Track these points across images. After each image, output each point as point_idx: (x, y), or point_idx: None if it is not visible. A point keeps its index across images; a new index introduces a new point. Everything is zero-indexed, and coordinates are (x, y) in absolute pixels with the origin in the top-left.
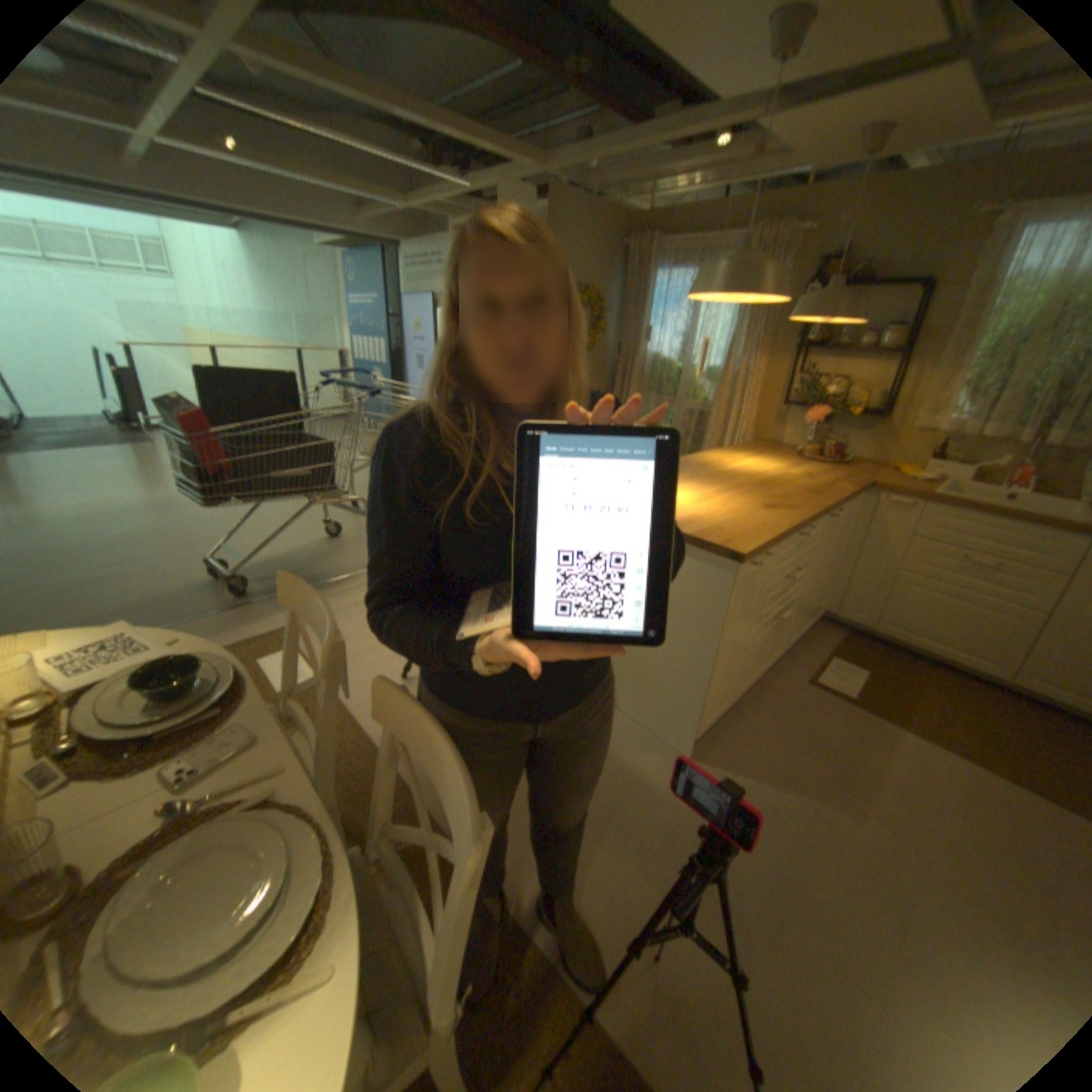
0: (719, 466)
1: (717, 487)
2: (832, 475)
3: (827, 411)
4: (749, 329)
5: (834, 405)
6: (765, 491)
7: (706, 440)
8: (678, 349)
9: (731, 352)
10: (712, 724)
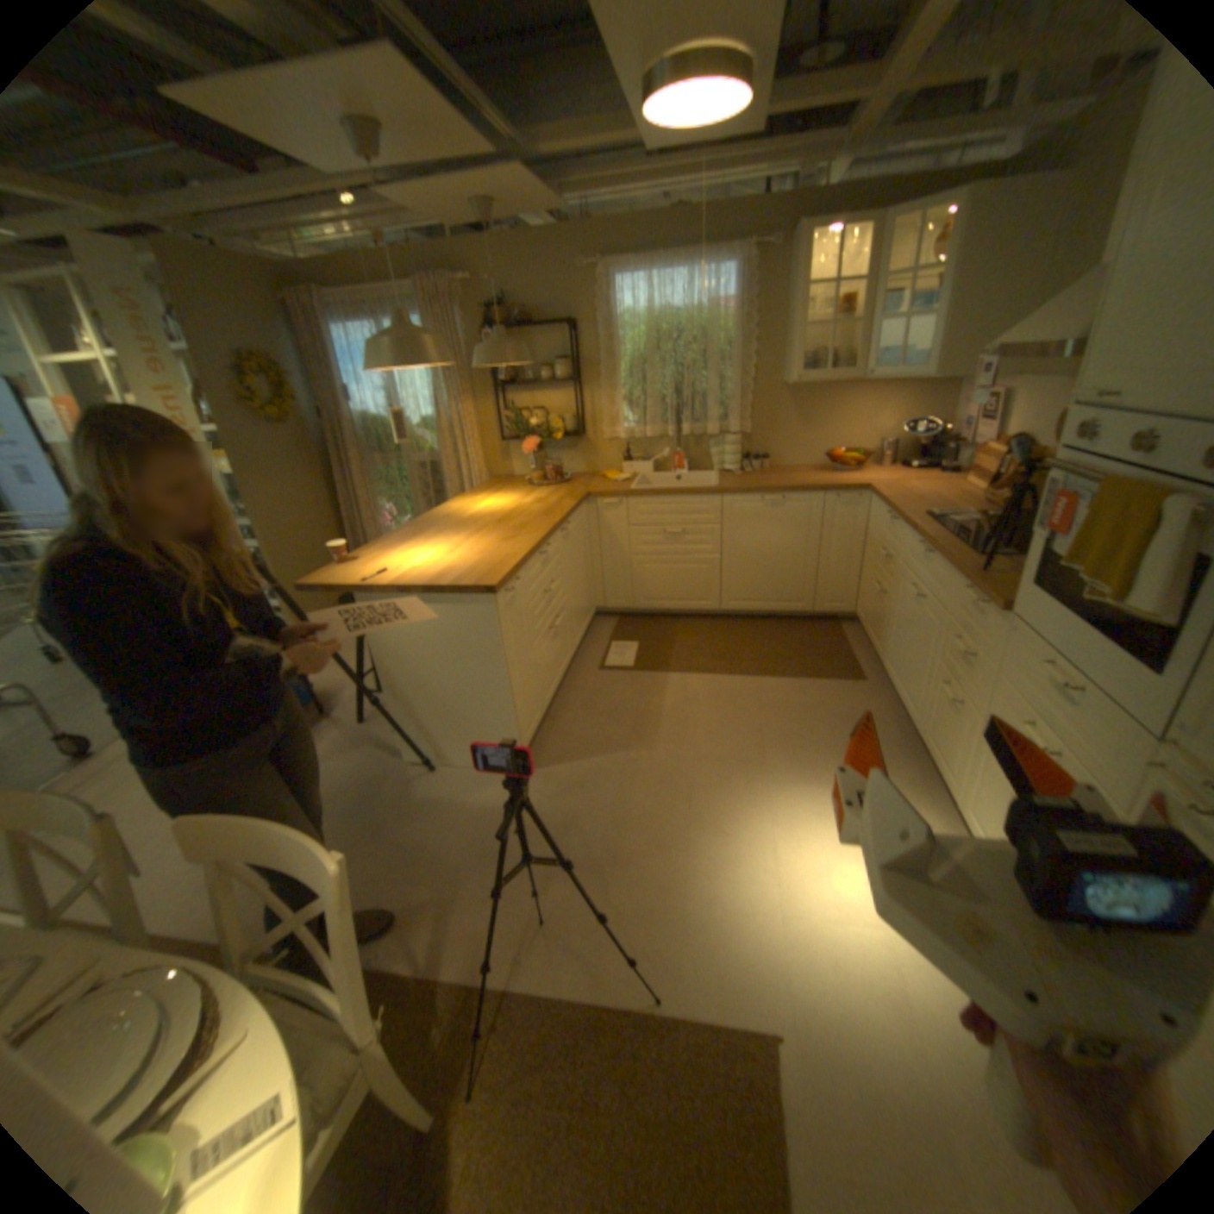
0: (461, 513)
1: (462, 534)
2: (556, 495)
3: (536, 440)
4: (445, 376)
5: (539, 434)
6: (504, 525)
7: (446, 488)
8: (384, 403)
9: (437, 400)
10: (531, 735)
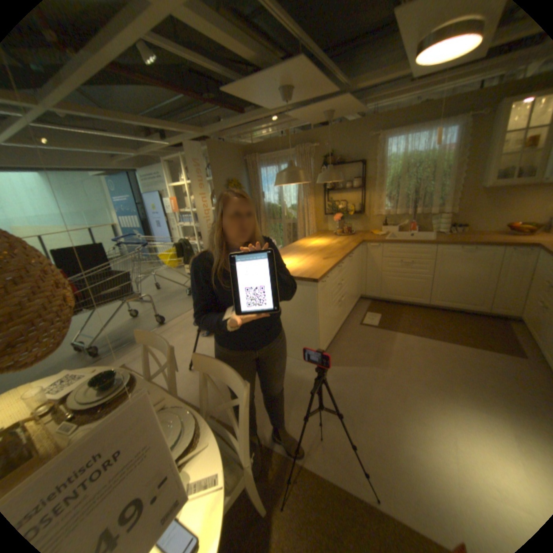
0: (304, 246)
1: (304, 255)
2: (347, 240)
3: (340, 215)
4: (303, 187)
5: (342, 212)
6: (322, 252)
7: (298, 235)
8: (277, 199)
9: (298, 197)
10: (324, 349)
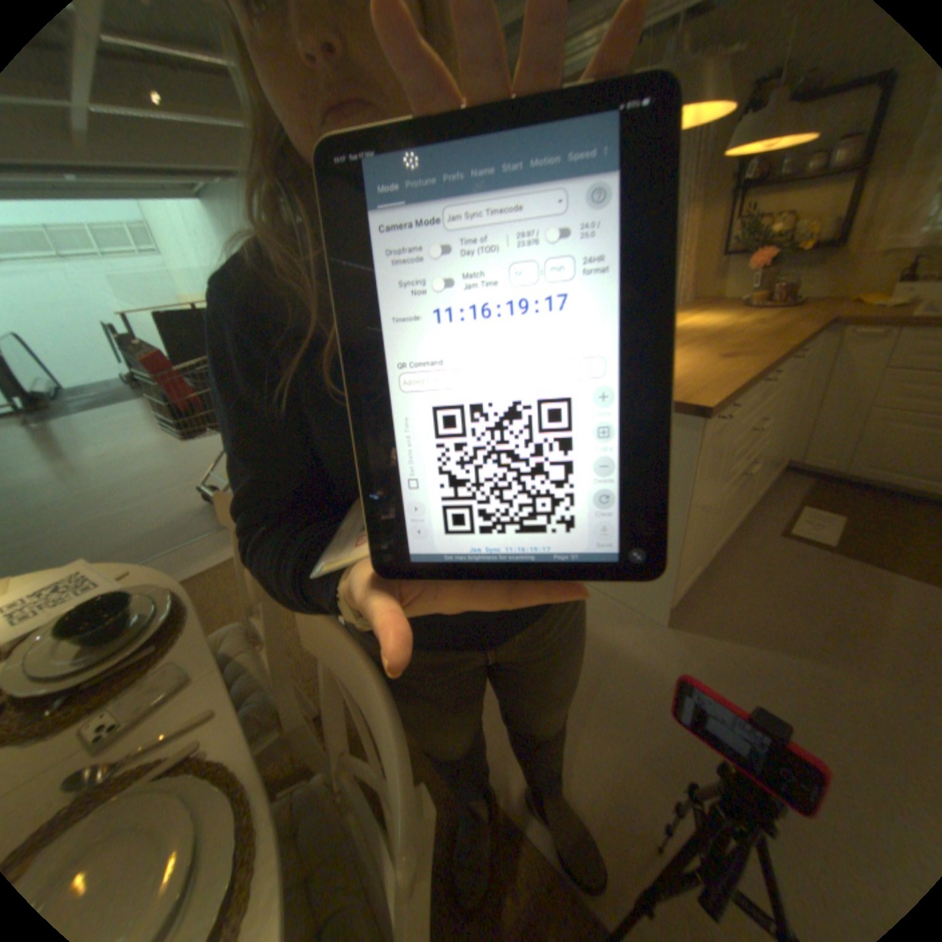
0: None
1: None
2: (787, 316)
3: (773, 251)
4: None
5: (780, 244)
6: (718, 341)
7: None
8: None
9: None
10: (686, 589)
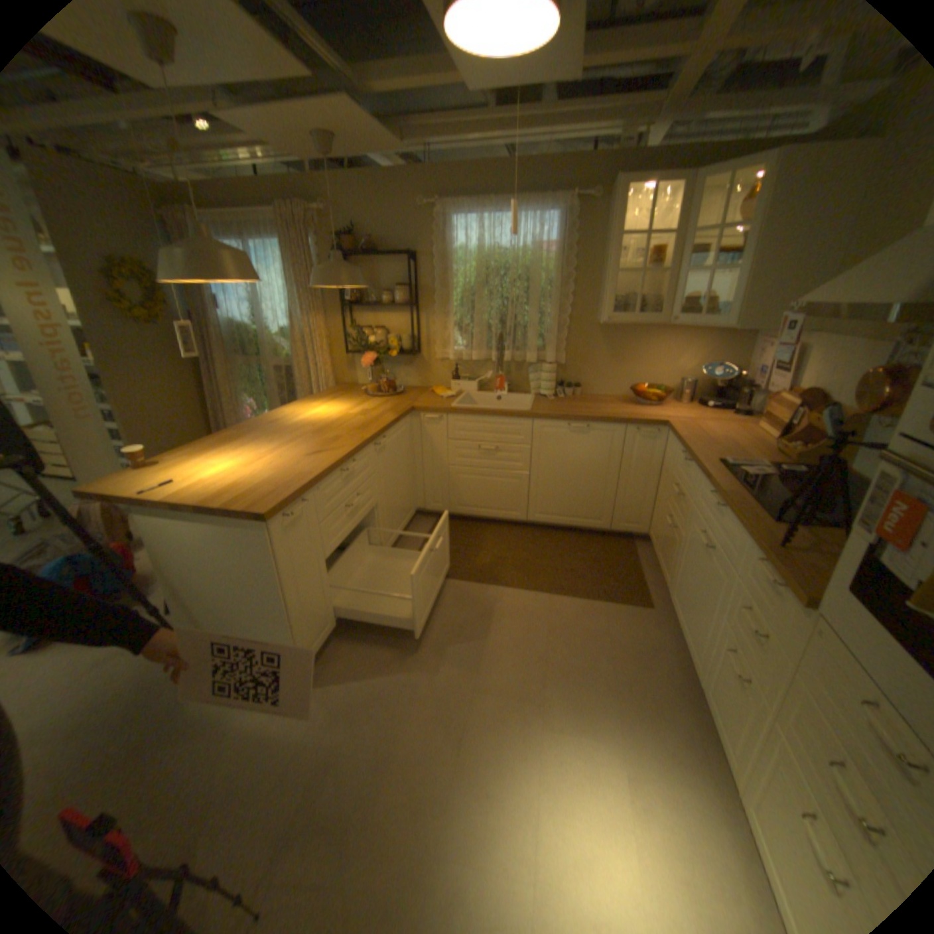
0: (290, 419)
1: (276, 443)
2: (384, 407)
3: (375, 355)
4: (299, 293)
5: (378, 351)
6: (319, 437)
7: (298, 391)
8: (248, 313)
9: (292, 314)
10: (318, 649)
